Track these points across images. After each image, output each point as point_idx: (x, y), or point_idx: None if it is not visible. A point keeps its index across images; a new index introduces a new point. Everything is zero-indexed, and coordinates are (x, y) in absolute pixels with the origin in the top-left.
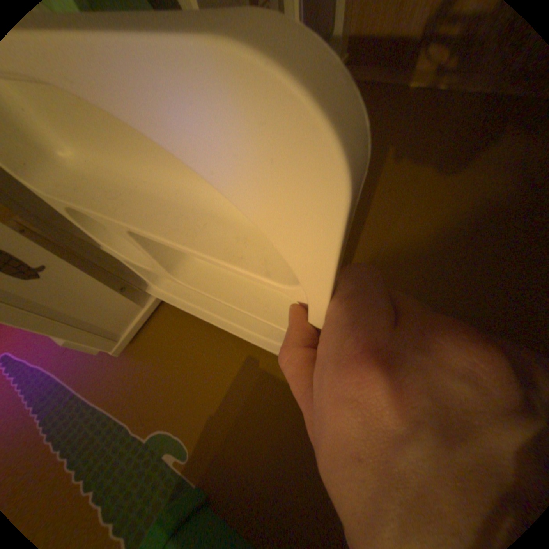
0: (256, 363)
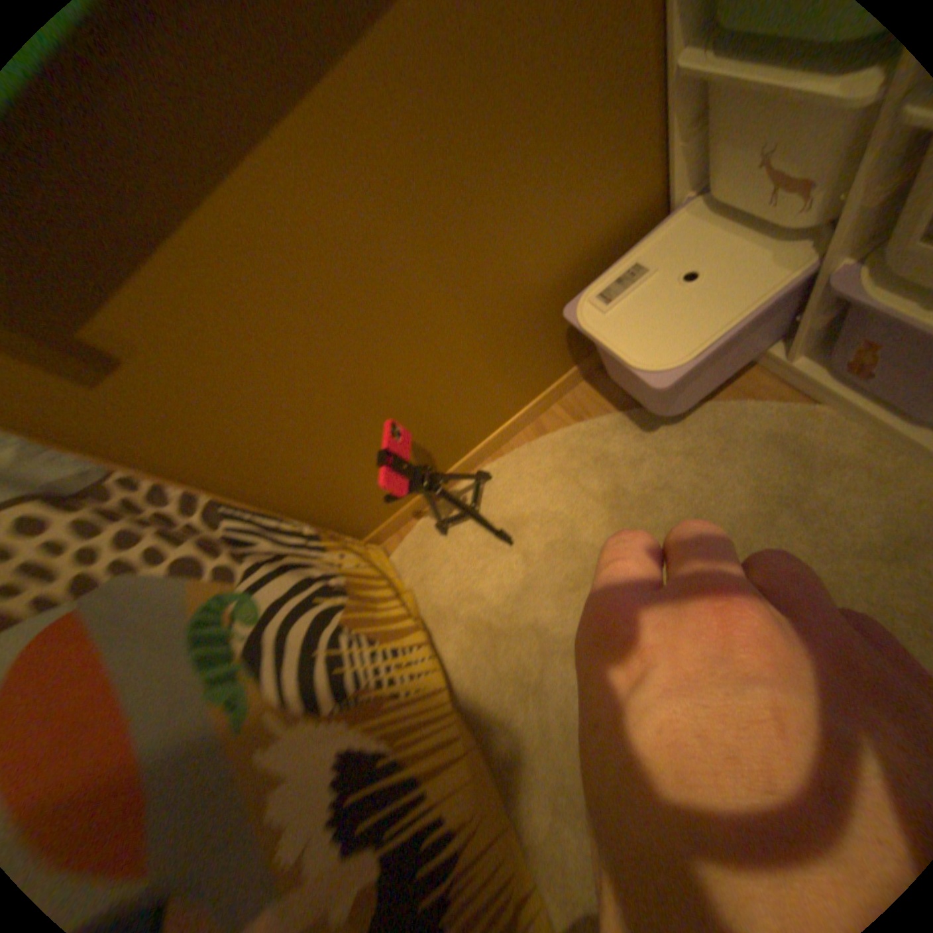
0: None
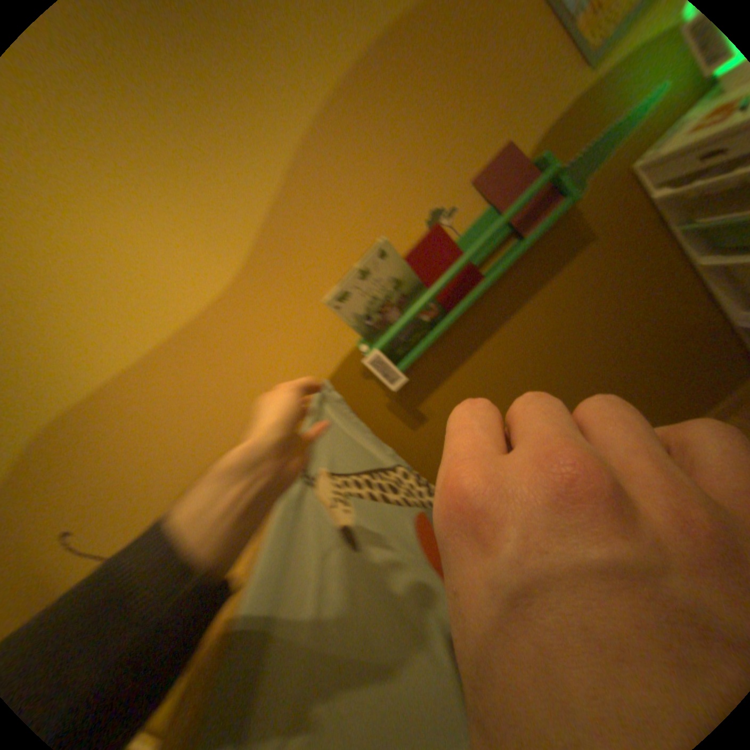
0: (594, 238)
